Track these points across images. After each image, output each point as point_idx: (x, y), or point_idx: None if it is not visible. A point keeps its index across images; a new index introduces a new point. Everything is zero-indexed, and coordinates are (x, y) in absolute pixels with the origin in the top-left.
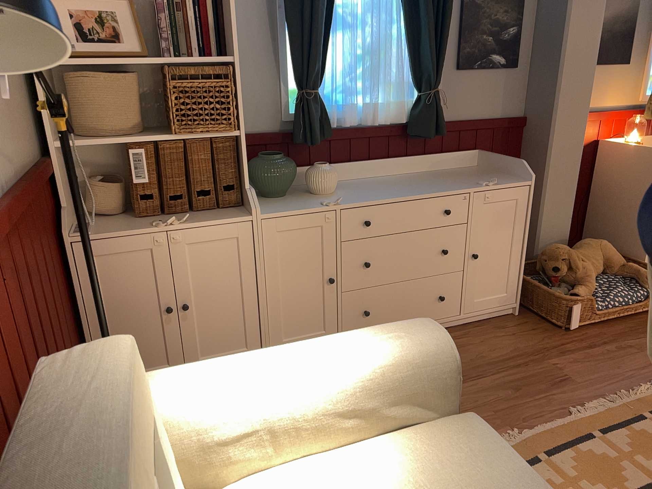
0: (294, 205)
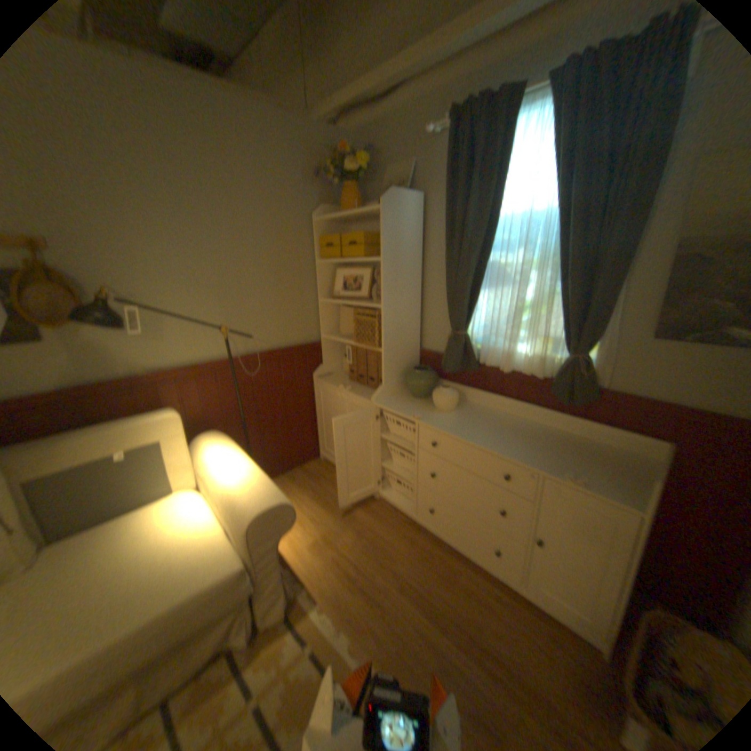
0: (407, 407)
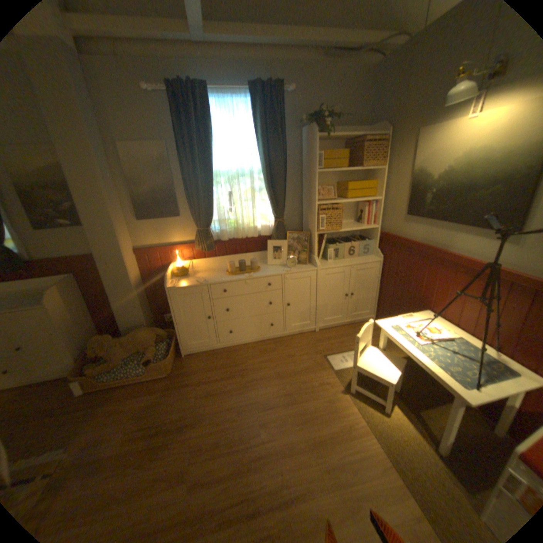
0: None
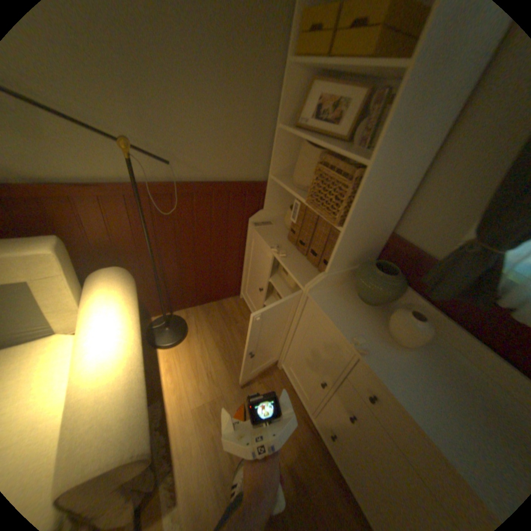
0: (350, 315)
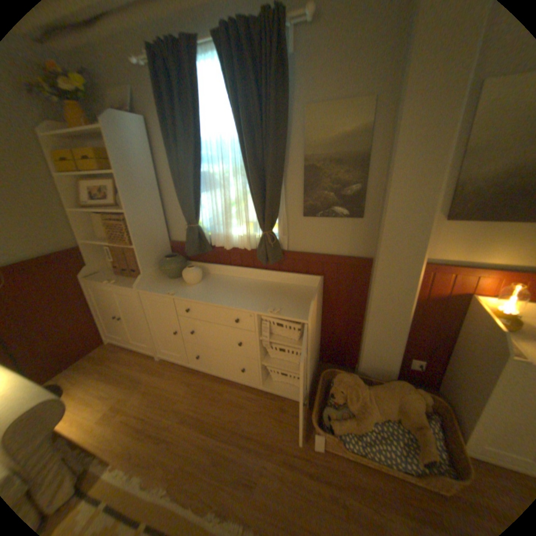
0: (164, 287)
